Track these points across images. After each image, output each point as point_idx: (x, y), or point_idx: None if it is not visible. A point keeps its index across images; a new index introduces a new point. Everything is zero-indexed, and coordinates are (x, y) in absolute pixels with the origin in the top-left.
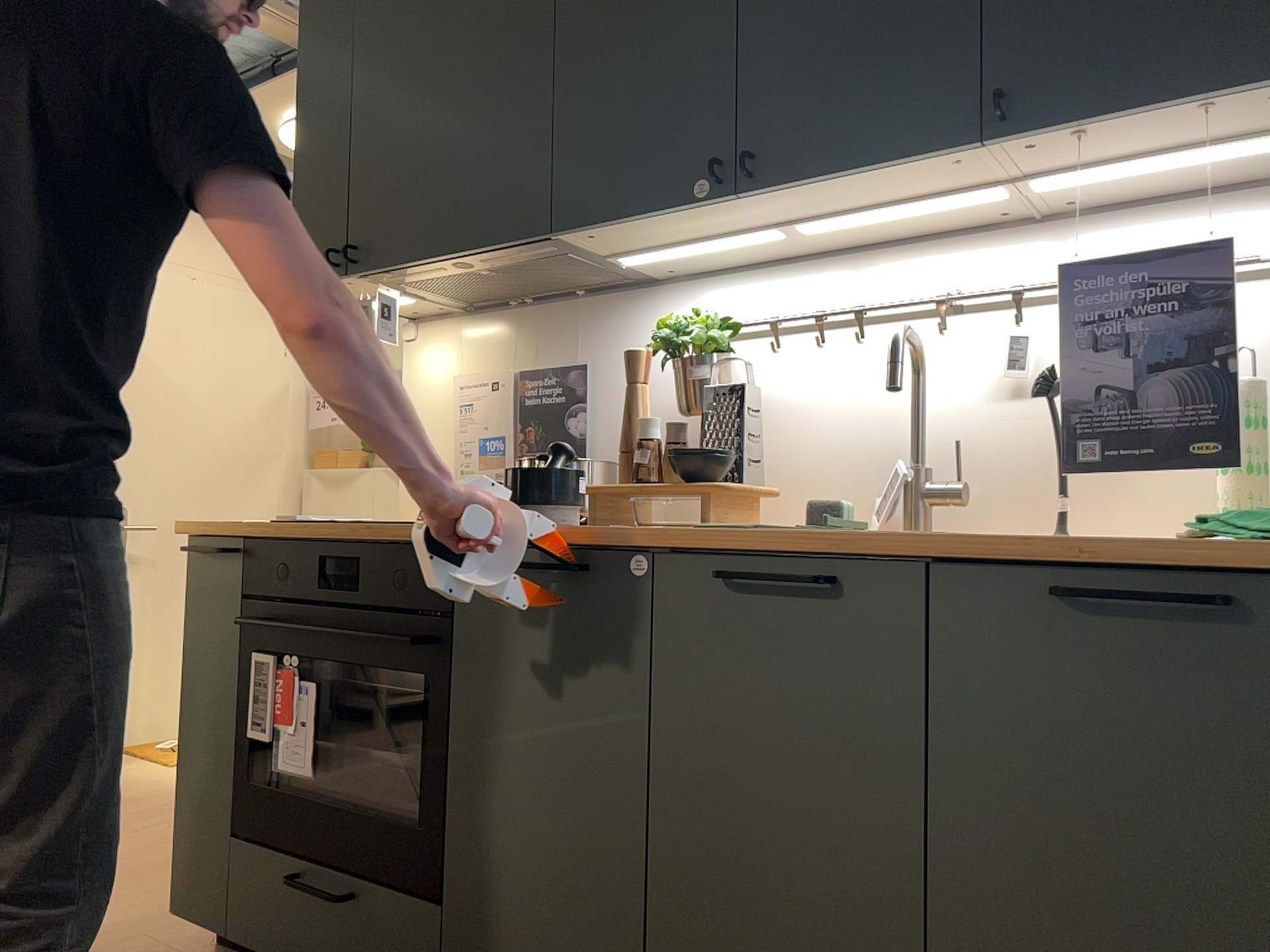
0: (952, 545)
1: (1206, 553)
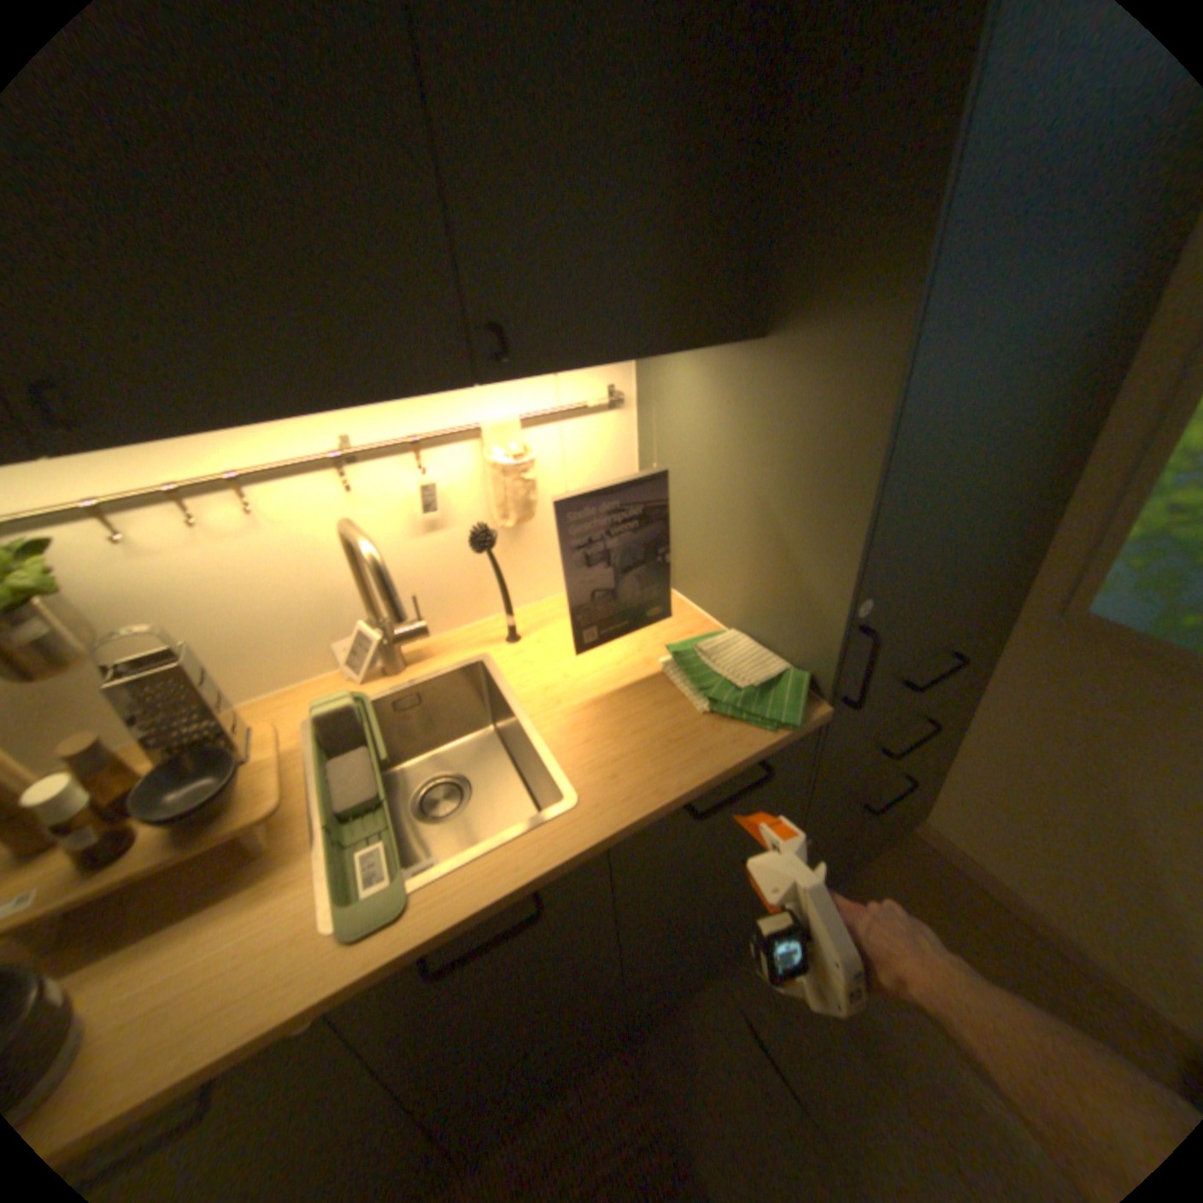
0: (630, 834)
1: (764, 758)
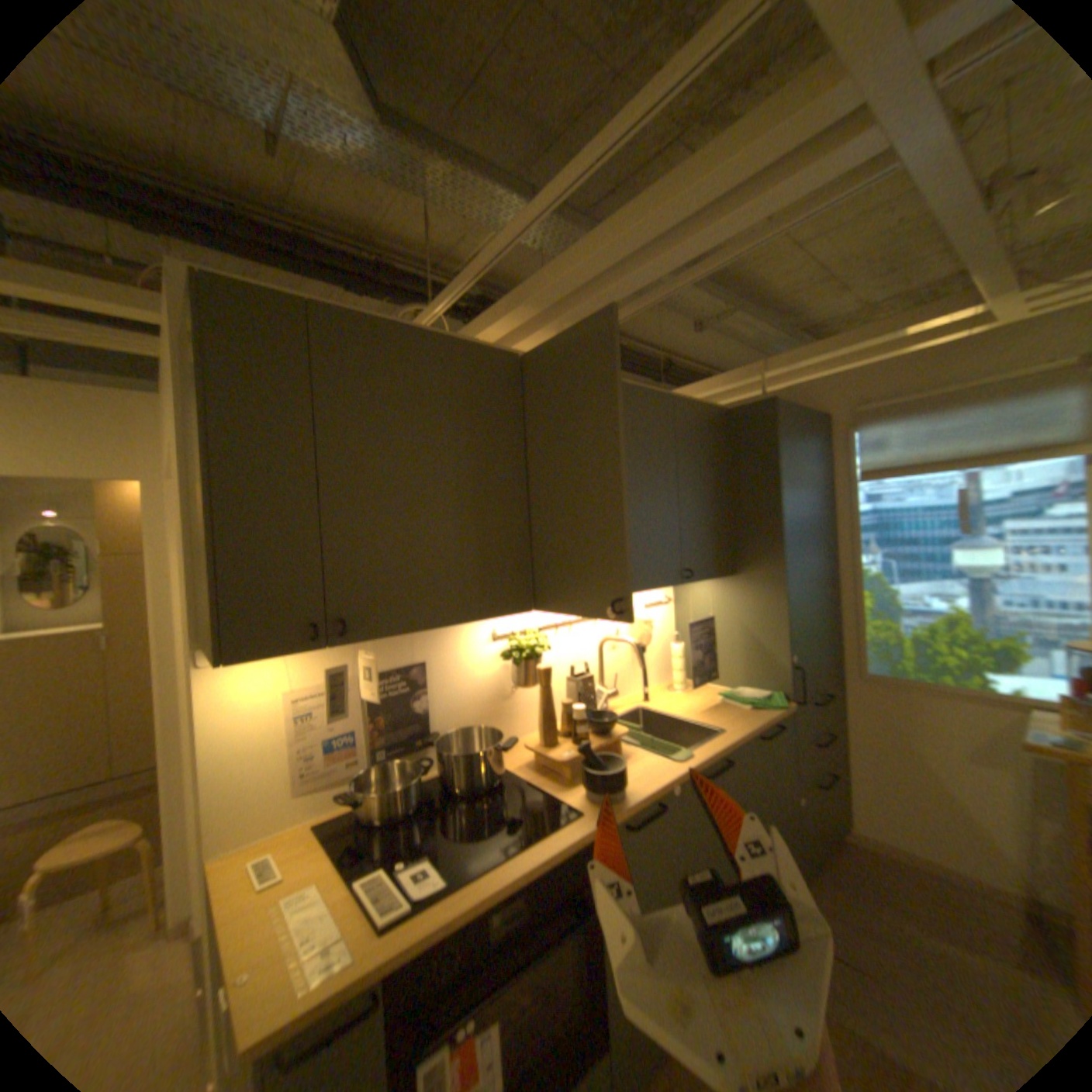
0: (750, 736)
1: (780, 718)
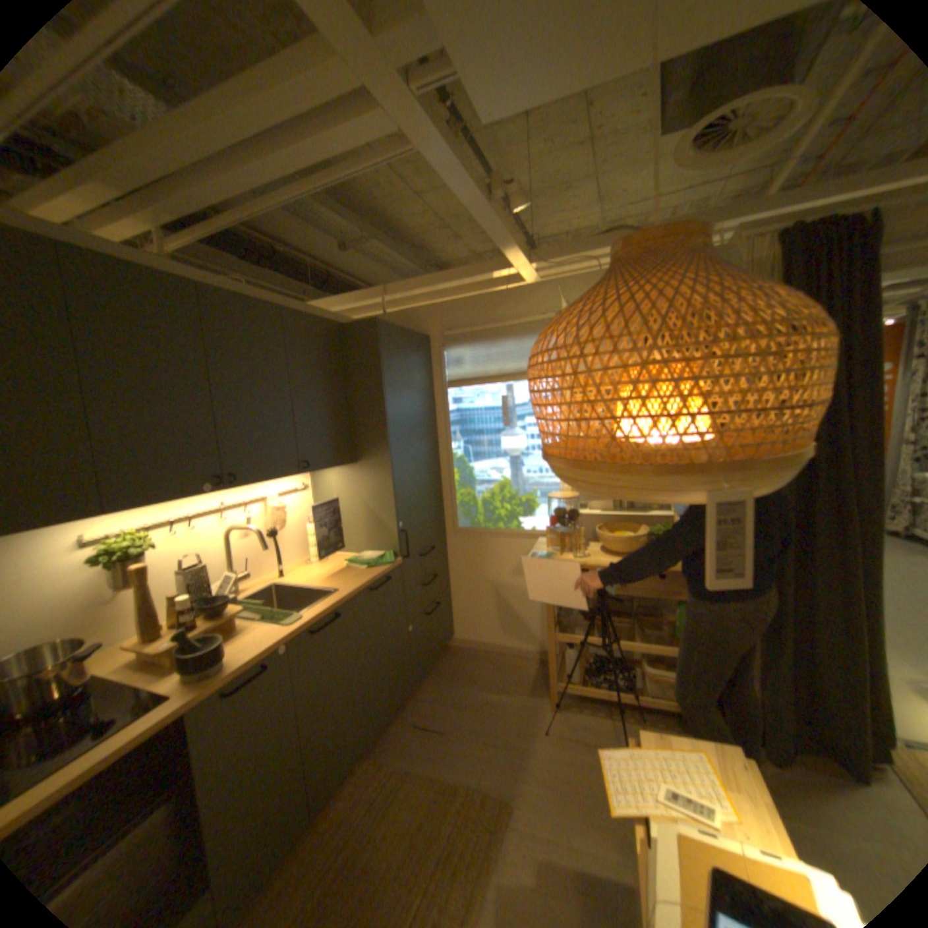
0: (357, 591)
1: (386, 572)
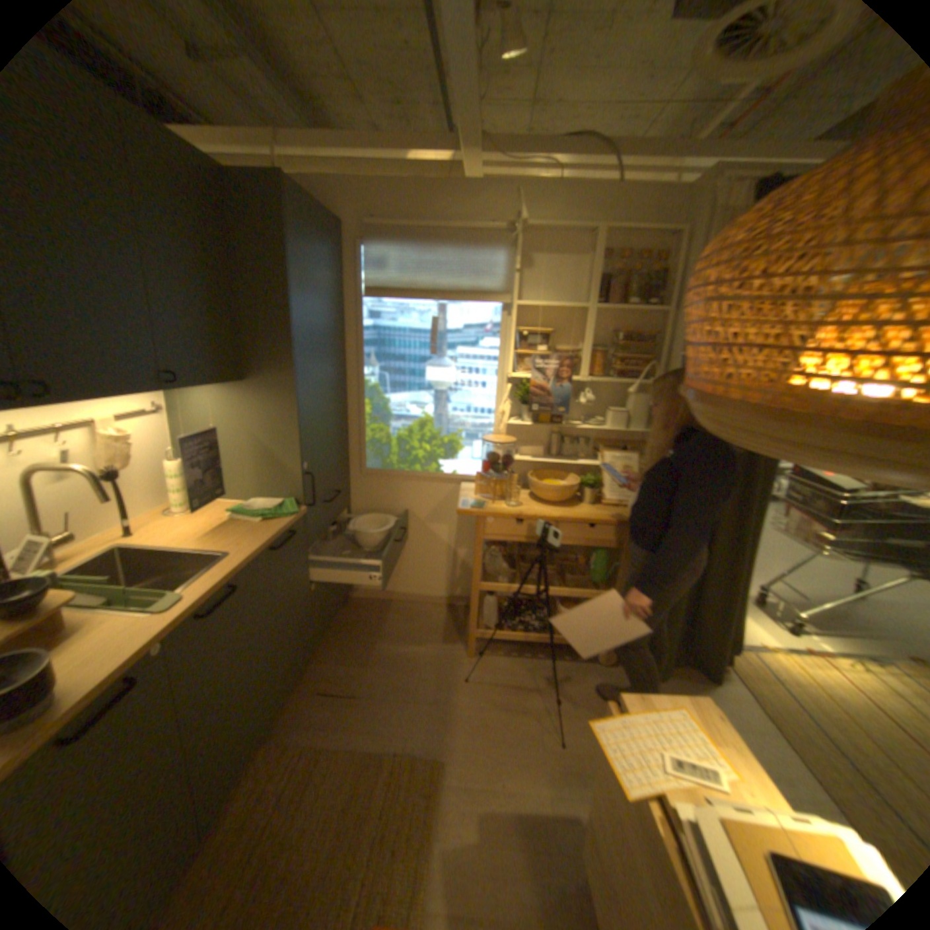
0: (258, 554)
1: (291, 525)
